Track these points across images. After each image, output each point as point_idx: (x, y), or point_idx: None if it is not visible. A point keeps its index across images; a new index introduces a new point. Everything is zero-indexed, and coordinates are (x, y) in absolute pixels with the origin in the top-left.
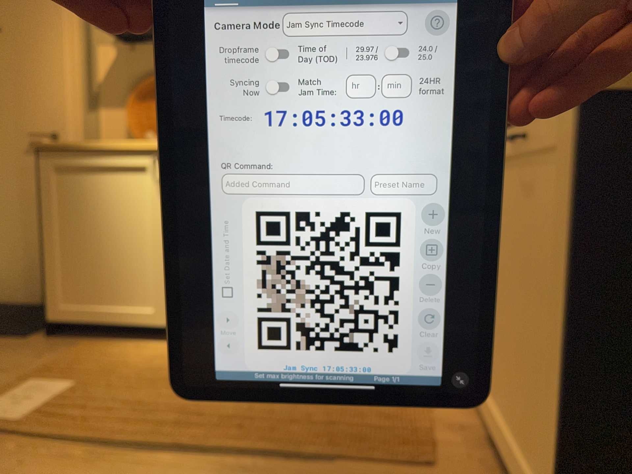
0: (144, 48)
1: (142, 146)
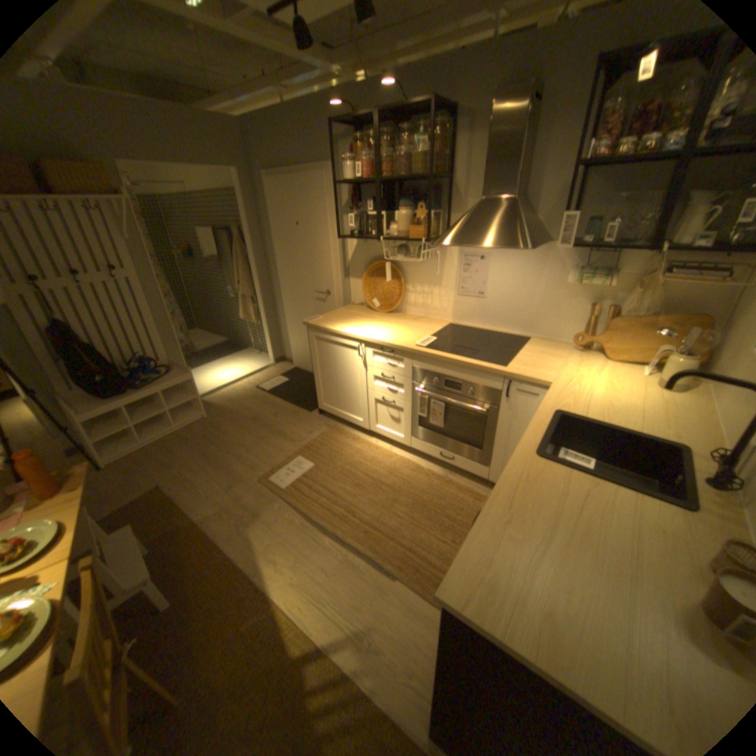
0: (373, 240)
1: (353, 336)
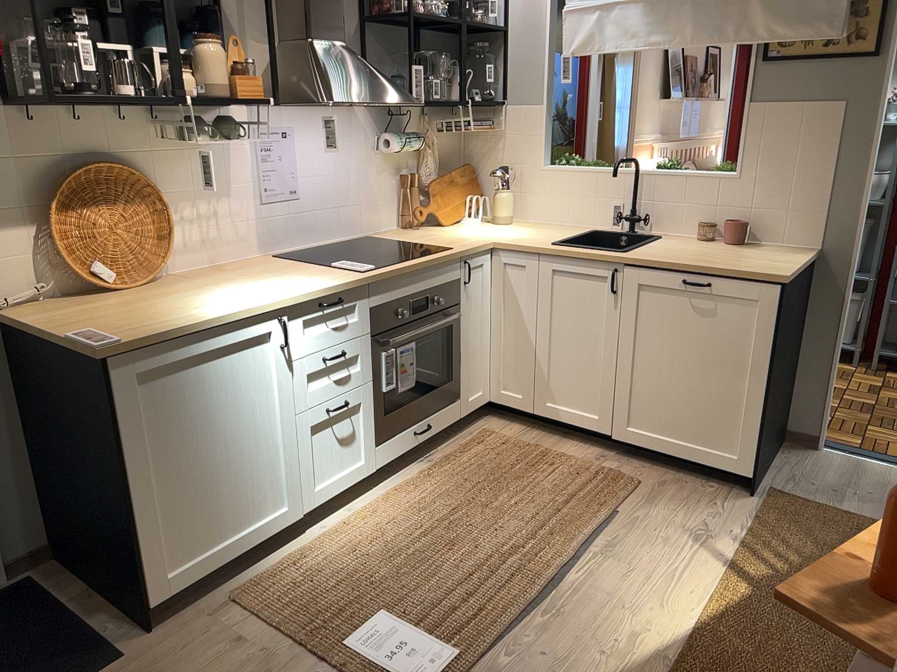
0: (50, 117)
1: (266, 309)
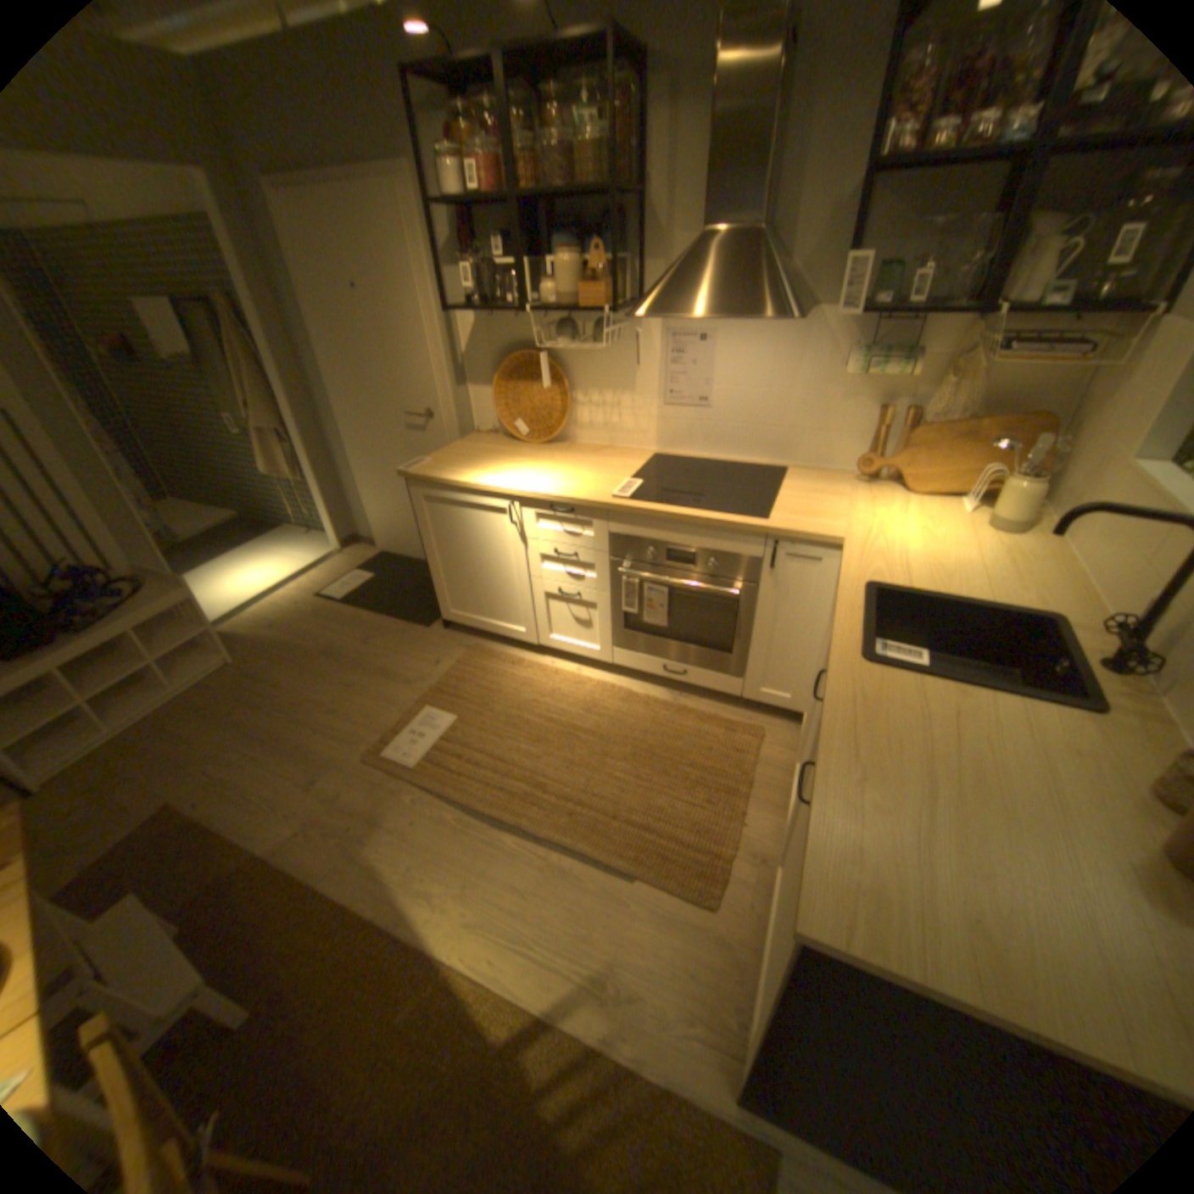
0: (506, 313)
1: (498, 491)
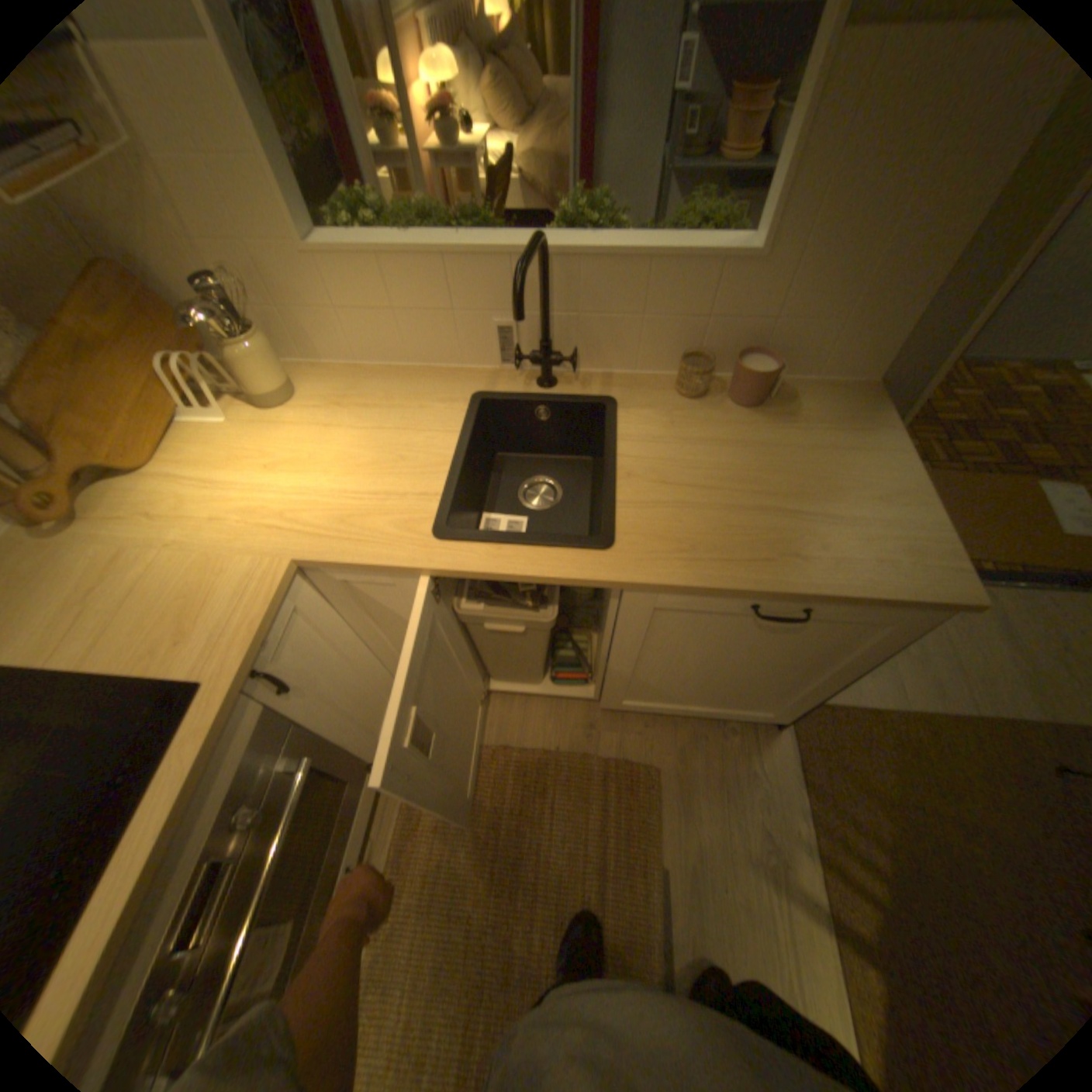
0: None
1: None
